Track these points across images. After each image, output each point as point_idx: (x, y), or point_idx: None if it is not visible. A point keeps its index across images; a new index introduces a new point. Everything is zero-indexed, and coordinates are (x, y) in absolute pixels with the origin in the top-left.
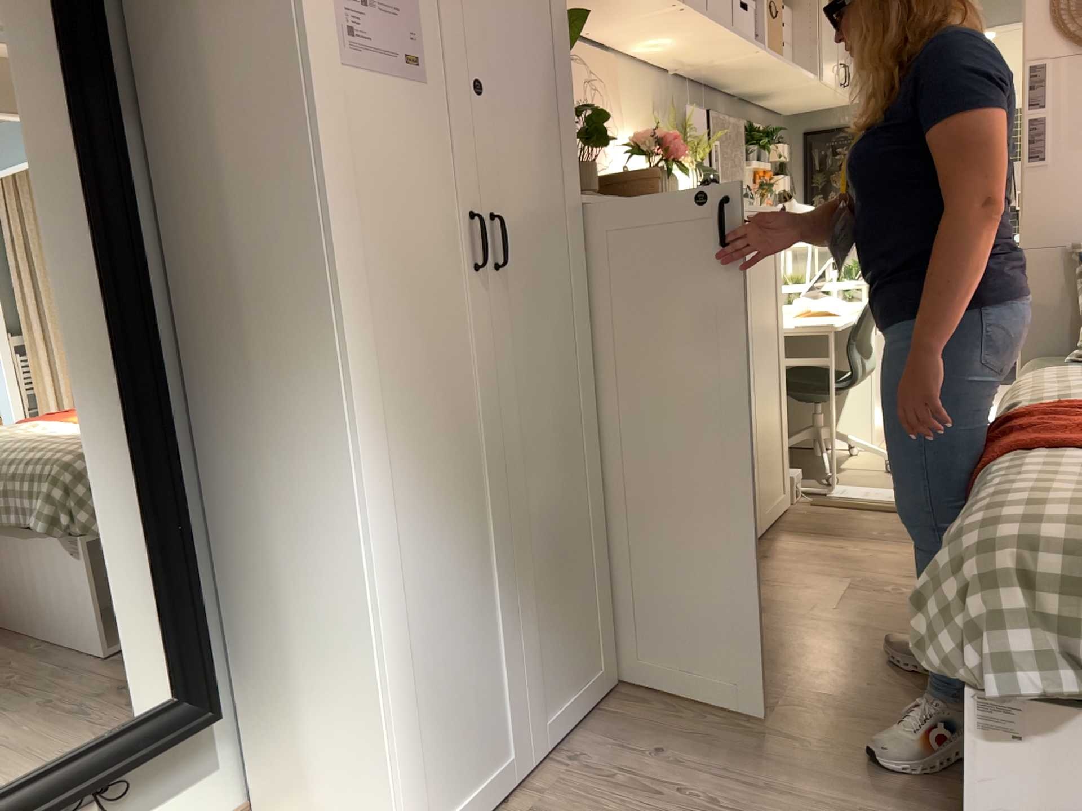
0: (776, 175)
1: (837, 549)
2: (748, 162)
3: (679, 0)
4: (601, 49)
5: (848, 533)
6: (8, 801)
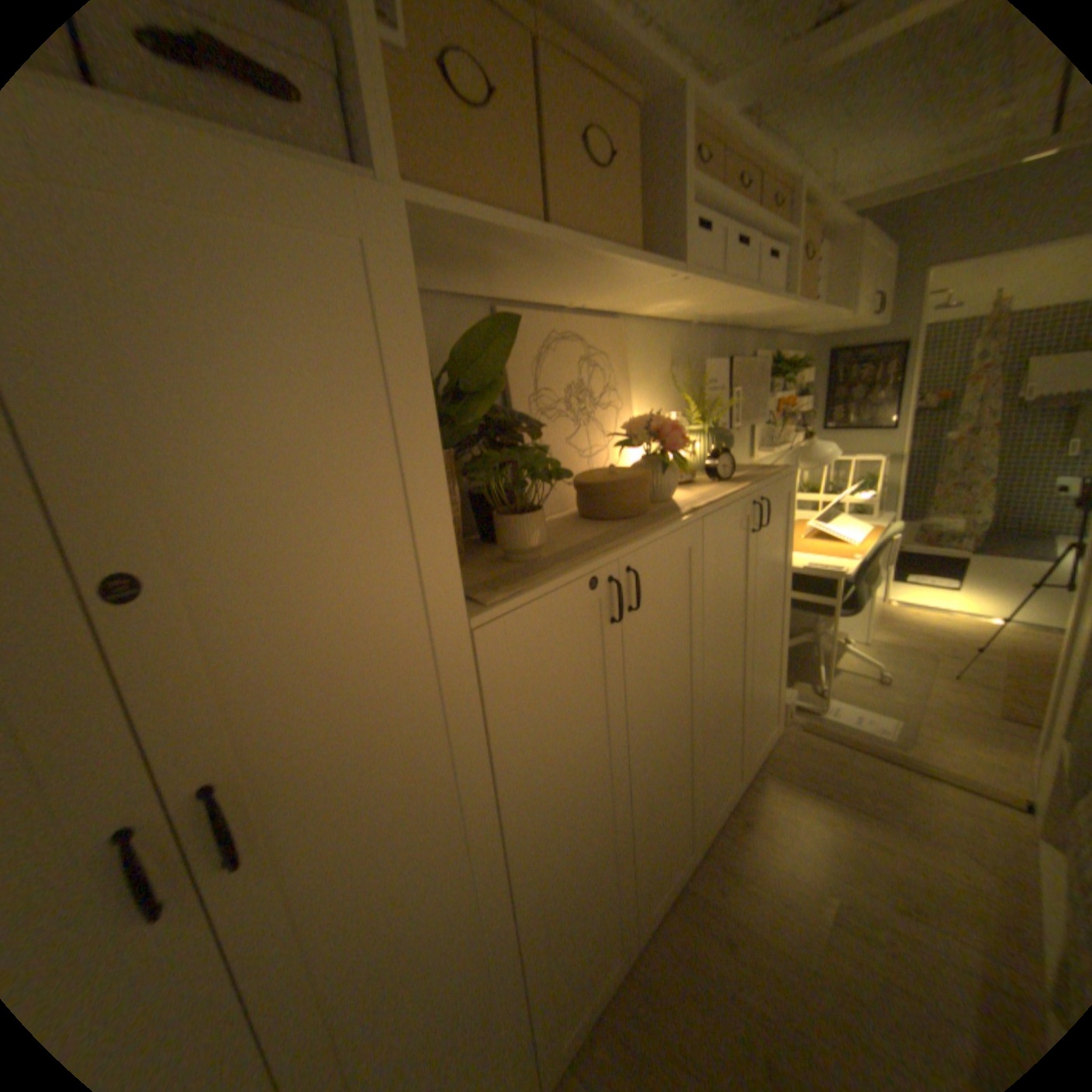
0: (800, 393)
1: (822, 823)
2: (773, 389)
3: (680, 267)
4: (607, 315)
5: (836, 793)
6: None
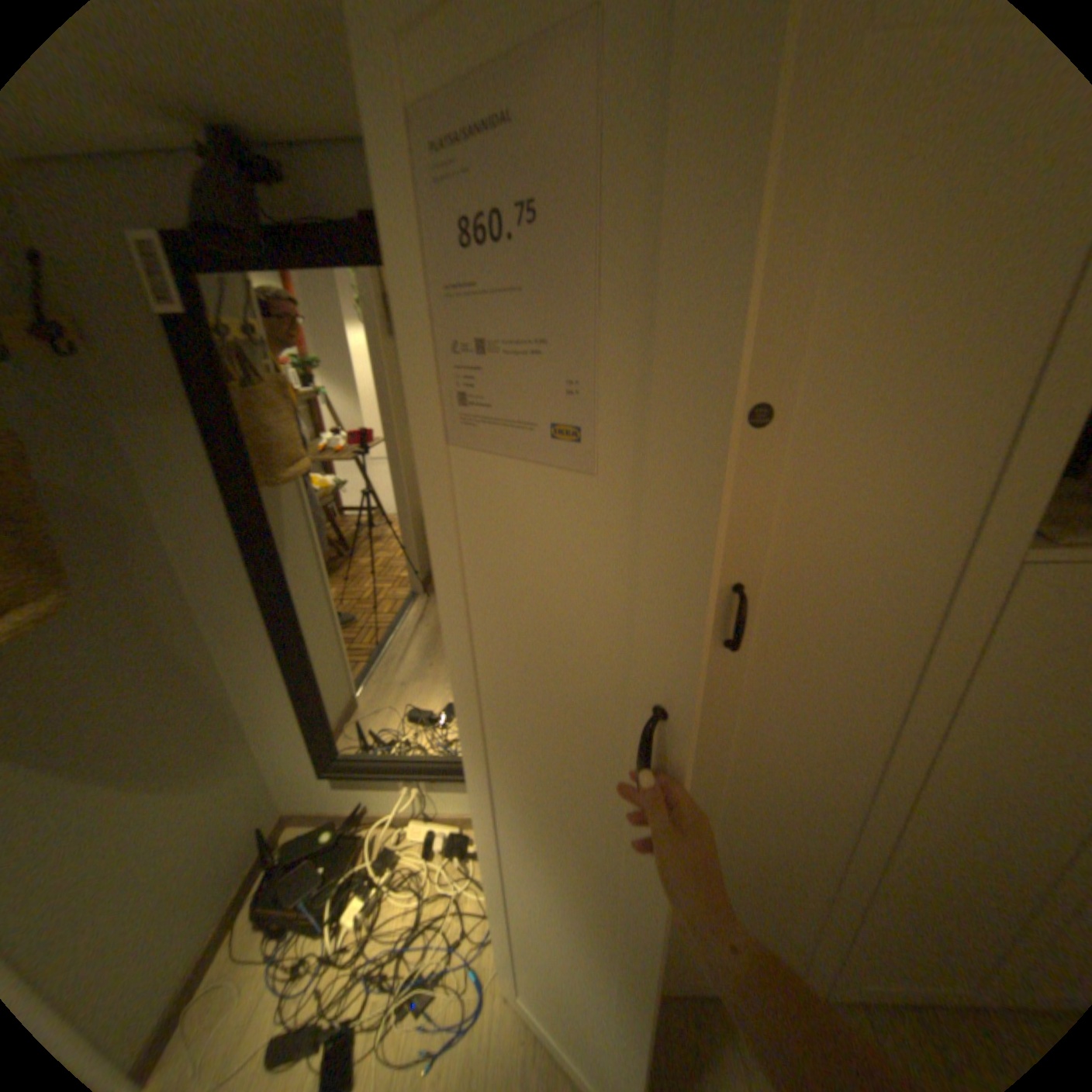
0: None
1: None
2: None
3: None
4: None
5: None
6: (377, 763)
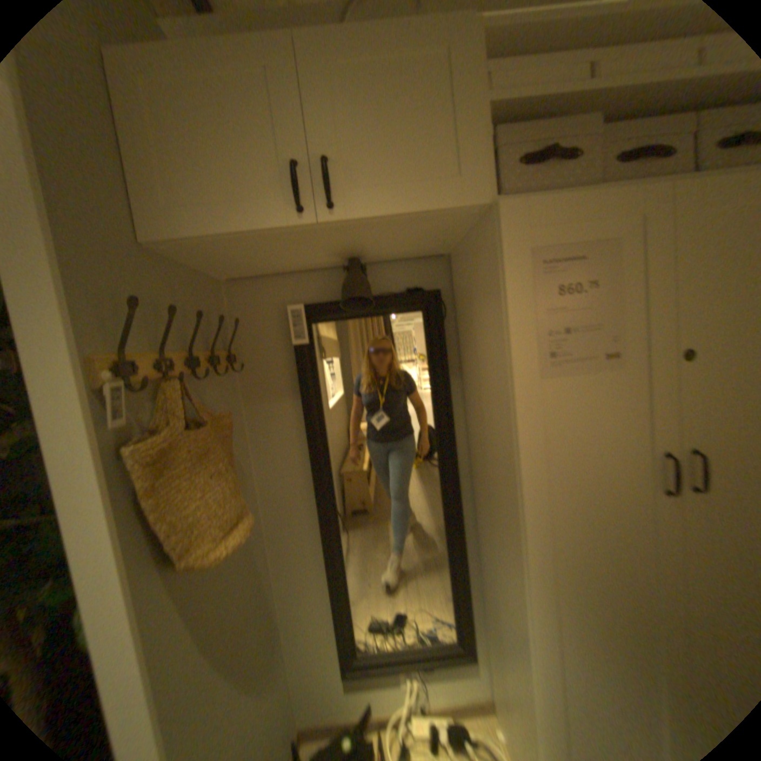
0: None
1: None
2: None
3: None
4: None
5: None
6: (390, 659)
